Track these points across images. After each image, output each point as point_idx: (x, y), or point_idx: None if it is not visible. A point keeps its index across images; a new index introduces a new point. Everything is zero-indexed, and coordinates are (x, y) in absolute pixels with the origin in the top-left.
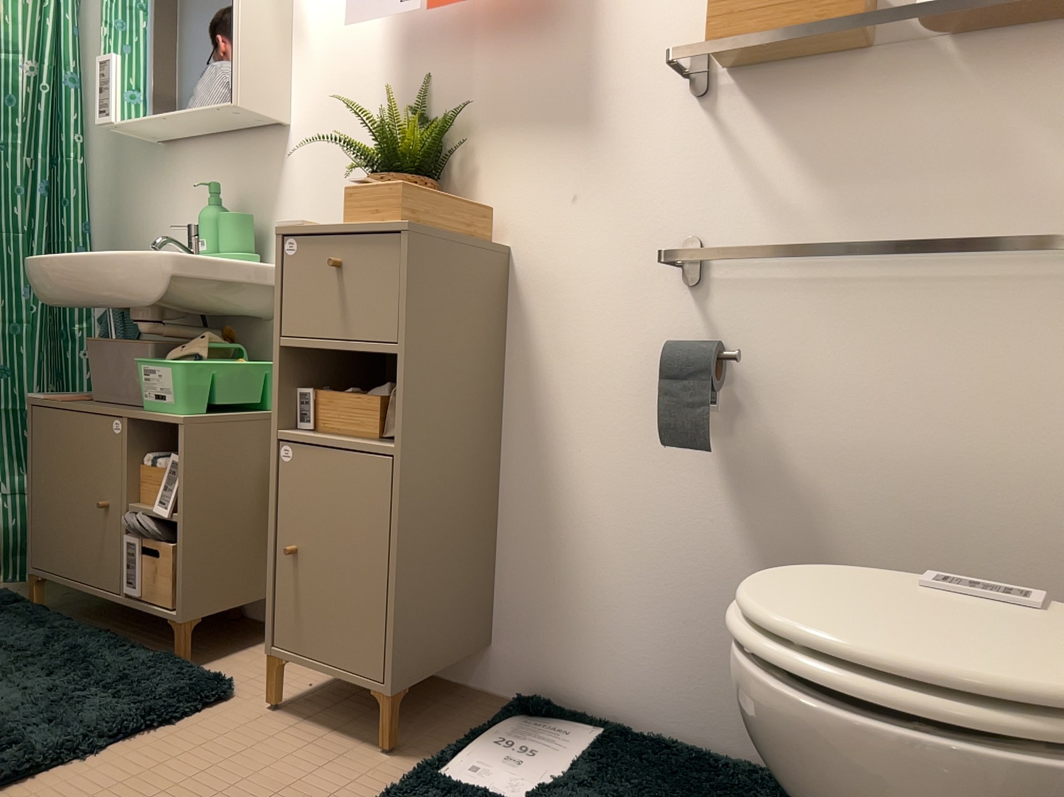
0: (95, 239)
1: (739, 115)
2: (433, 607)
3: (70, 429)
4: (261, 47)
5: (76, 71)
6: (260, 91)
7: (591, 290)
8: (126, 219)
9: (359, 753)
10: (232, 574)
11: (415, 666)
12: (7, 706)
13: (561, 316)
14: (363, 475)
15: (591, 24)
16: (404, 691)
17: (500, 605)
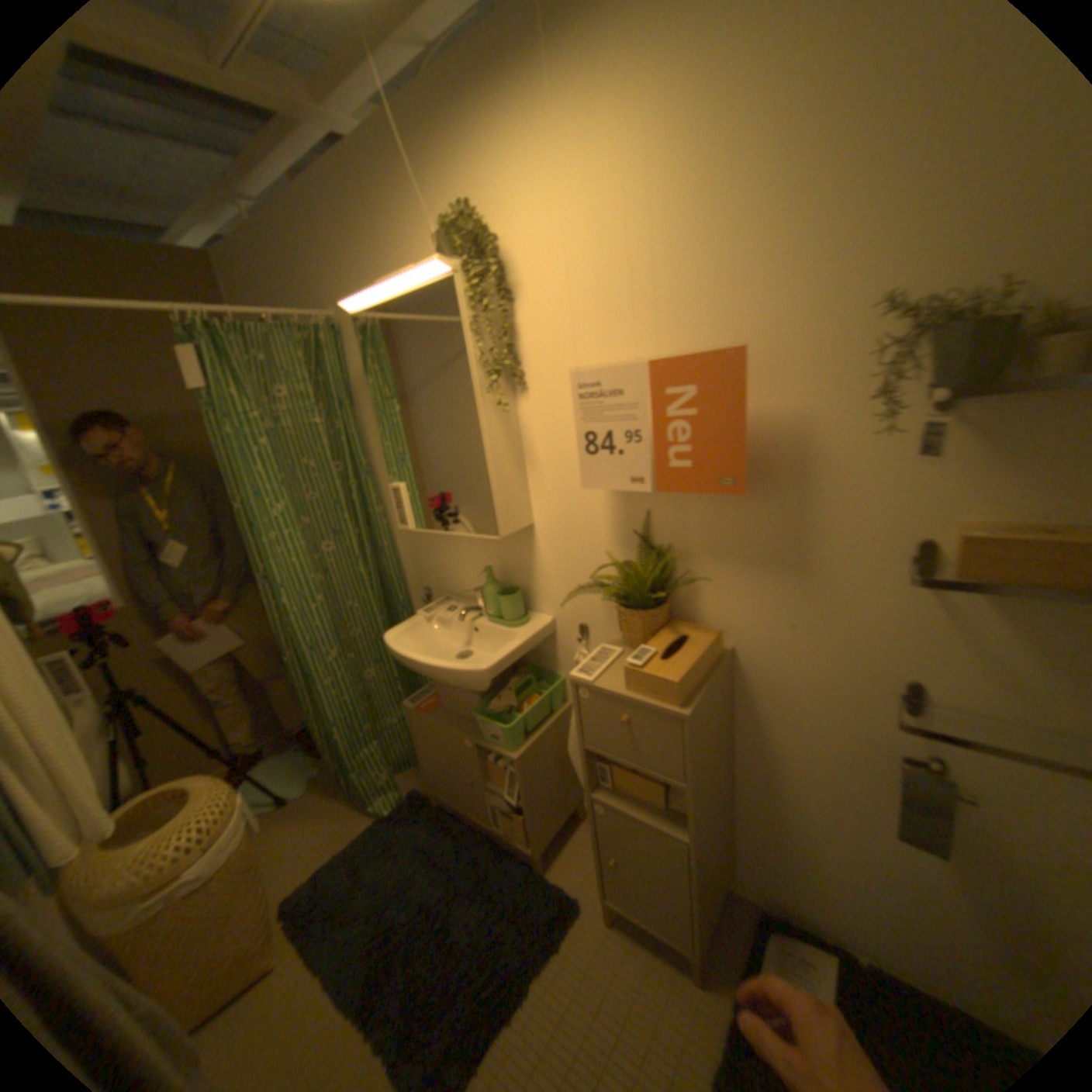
0: (402, 567)
1: (970, 598)
2: (713, 895)
3: (435, 733)
4: (507, 484)
5: (361, 457)
6: (512, 516)
7: (811, 692)
8: (421, 560)
9: (682, 986)
10: (554, 816)
11: (709, 934)
12: (463, 952)
13: (784, 701)
14: (665, 846)
15: (806, 497)
16: (705, 953)
17: (741, 852)
